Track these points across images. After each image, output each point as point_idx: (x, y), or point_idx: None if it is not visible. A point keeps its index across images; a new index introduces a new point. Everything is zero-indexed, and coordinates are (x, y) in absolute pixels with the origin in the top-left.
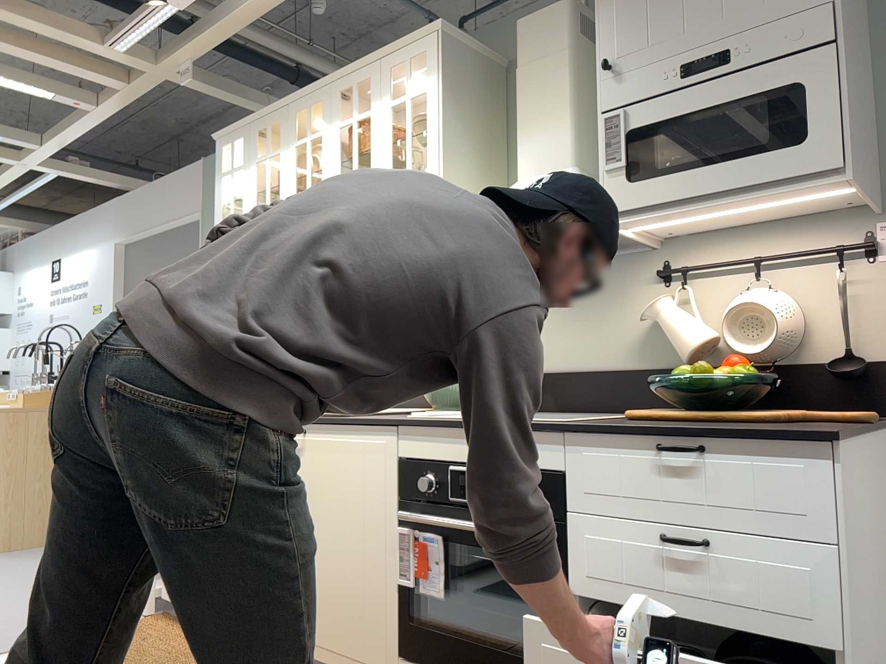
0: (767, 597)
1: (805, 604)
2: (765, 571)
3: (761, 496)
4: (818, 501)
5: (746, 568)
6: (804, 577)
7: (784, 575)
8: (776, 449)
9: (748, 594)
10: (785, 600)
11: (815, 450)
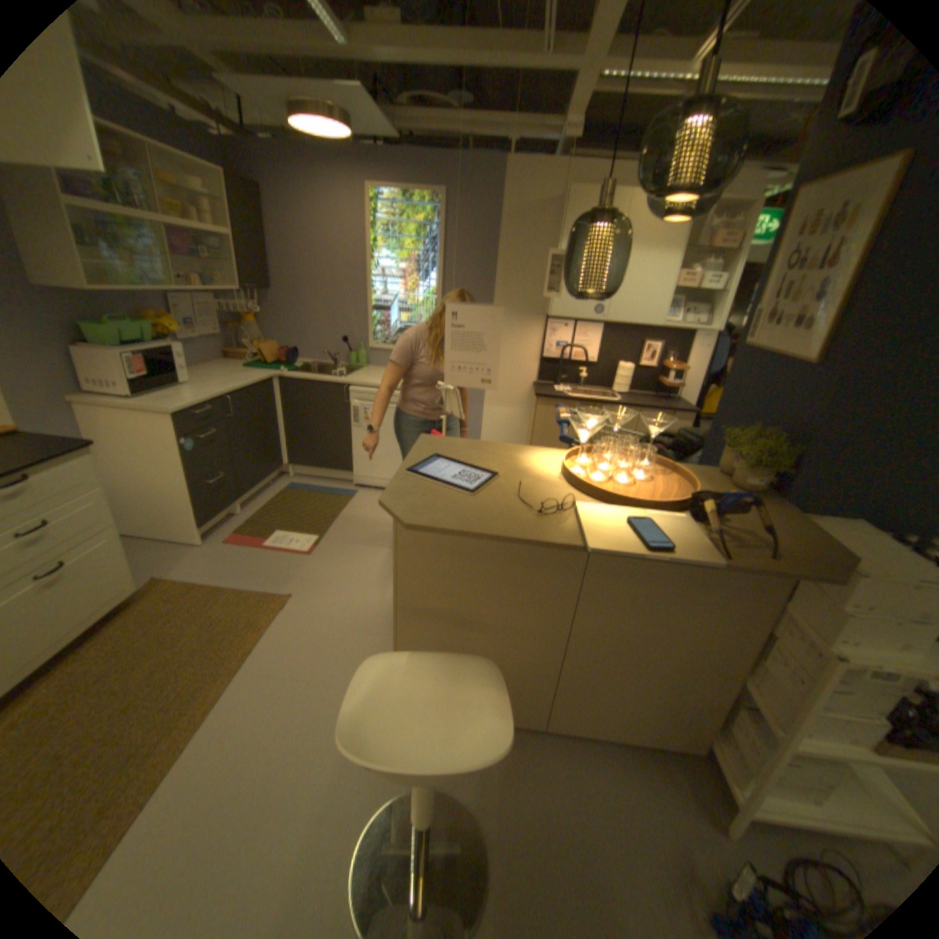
0: (80, 527)
1: (95, 518)
2: (76, 517)
3: (64, 485)
4: (88, 475)
5: (67, 521)
6: (92, 508)
7: (84, 513)
8: (65, 460)
9: (71, 531)
10: (88, 522)
11: (82, 454)
